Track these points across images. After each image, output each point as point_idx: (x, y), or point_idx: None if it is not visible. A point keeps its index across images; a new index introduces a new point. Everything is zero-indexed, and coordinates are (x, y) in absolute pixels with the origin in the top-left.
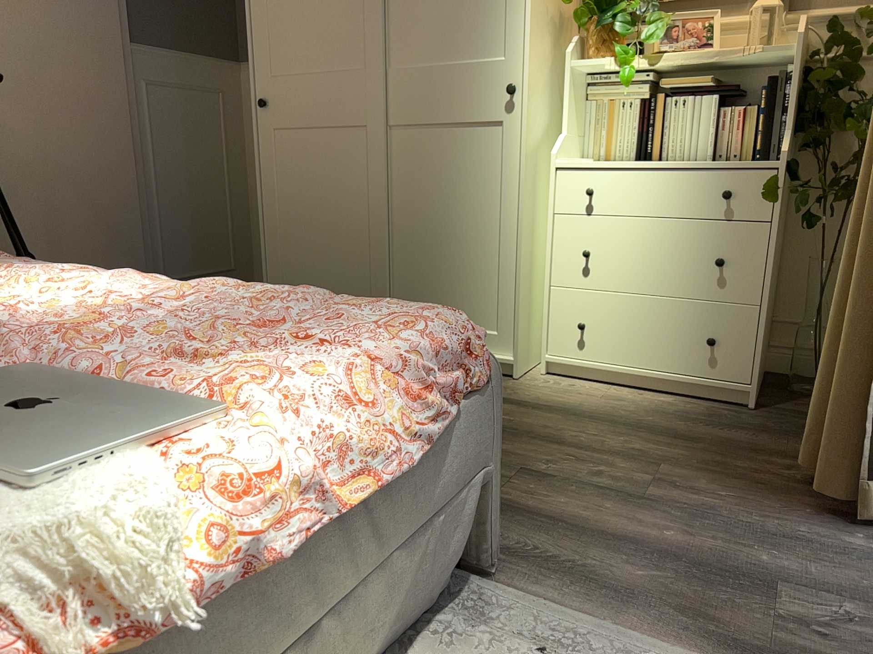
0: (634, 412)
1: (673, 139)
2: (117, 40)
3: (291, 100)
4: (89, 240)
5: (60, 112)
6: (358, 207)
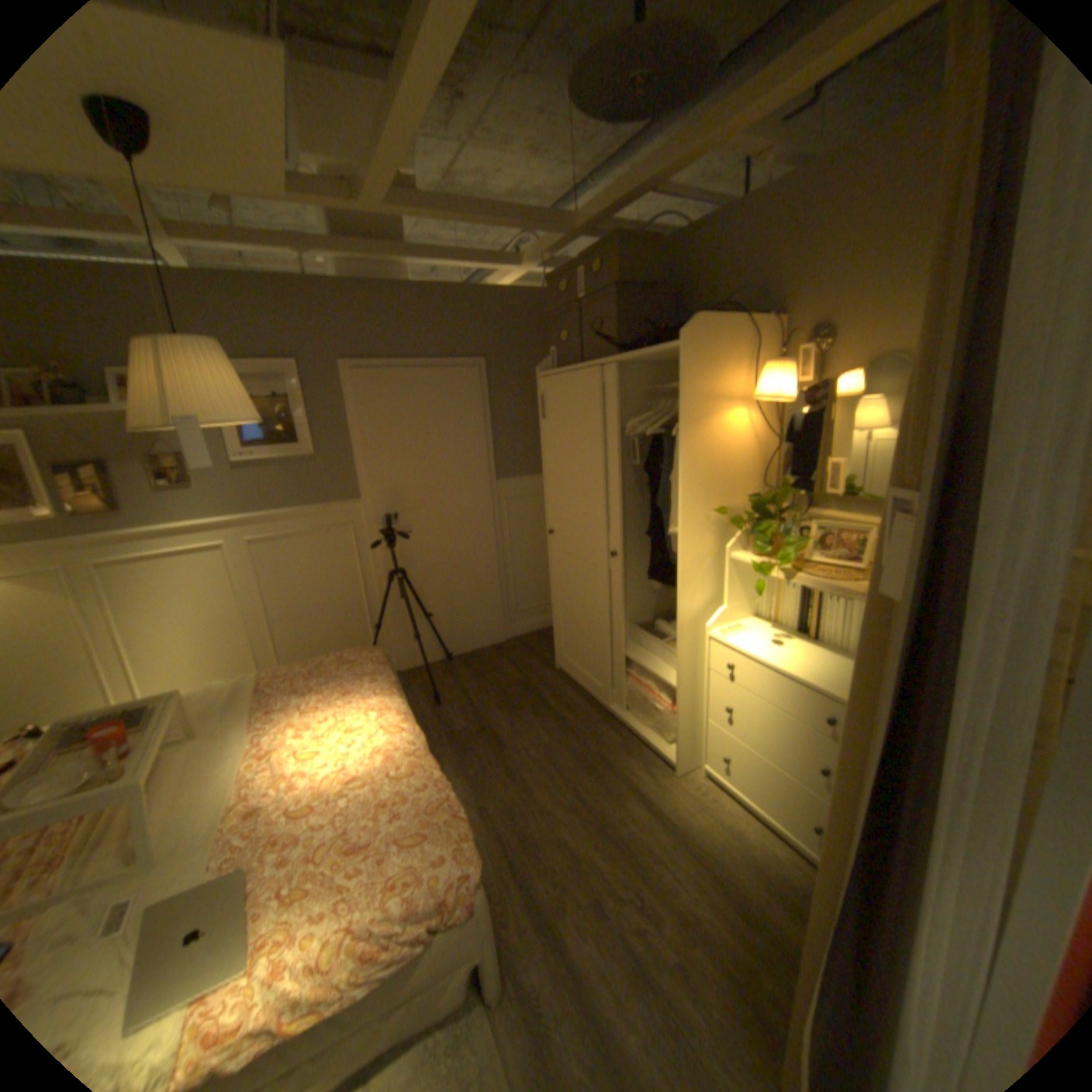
0: (737, 859)
1: (826, 625)
2: (483, 484)
3: (562, 535)
4: (465, 598)
5: (450, 532)
6: (594, 615)
